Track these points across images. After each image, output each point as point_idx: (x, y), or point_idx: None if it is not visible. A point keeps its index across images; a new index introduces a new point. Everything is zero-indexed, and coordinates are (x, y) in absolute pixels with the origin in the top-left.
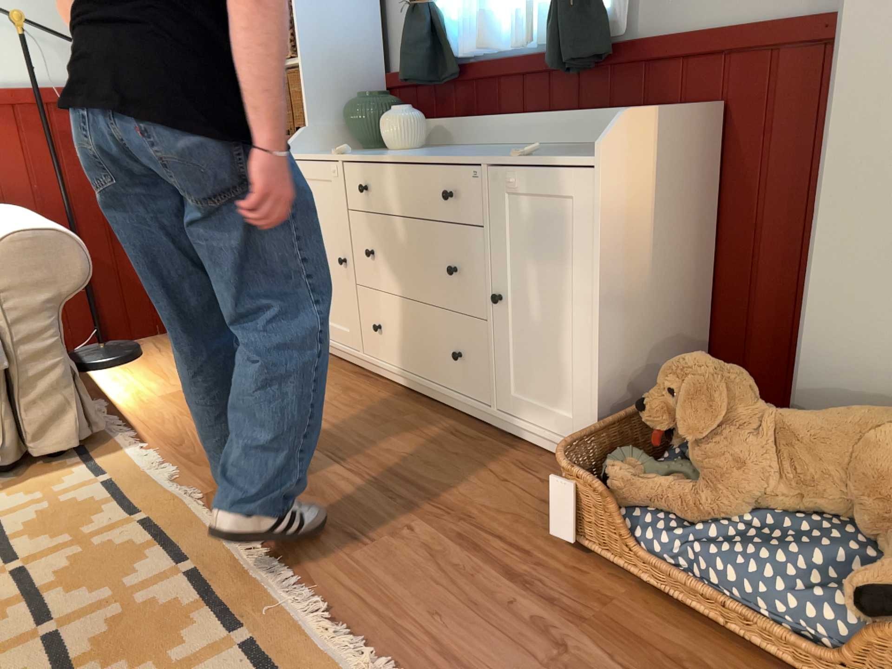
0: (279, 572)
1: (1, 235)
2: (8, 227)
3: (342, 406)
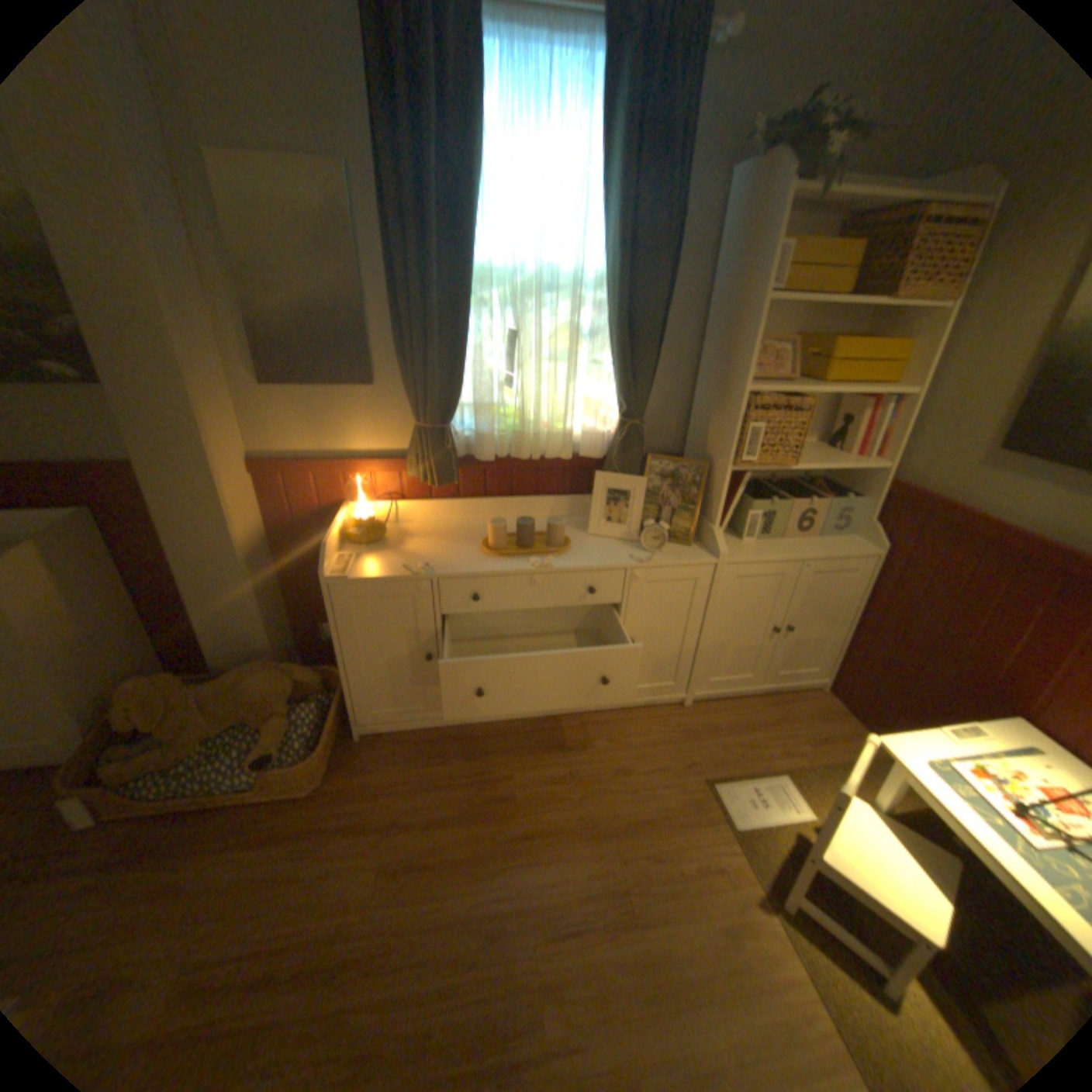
0: None
1: None
2: None
3: None
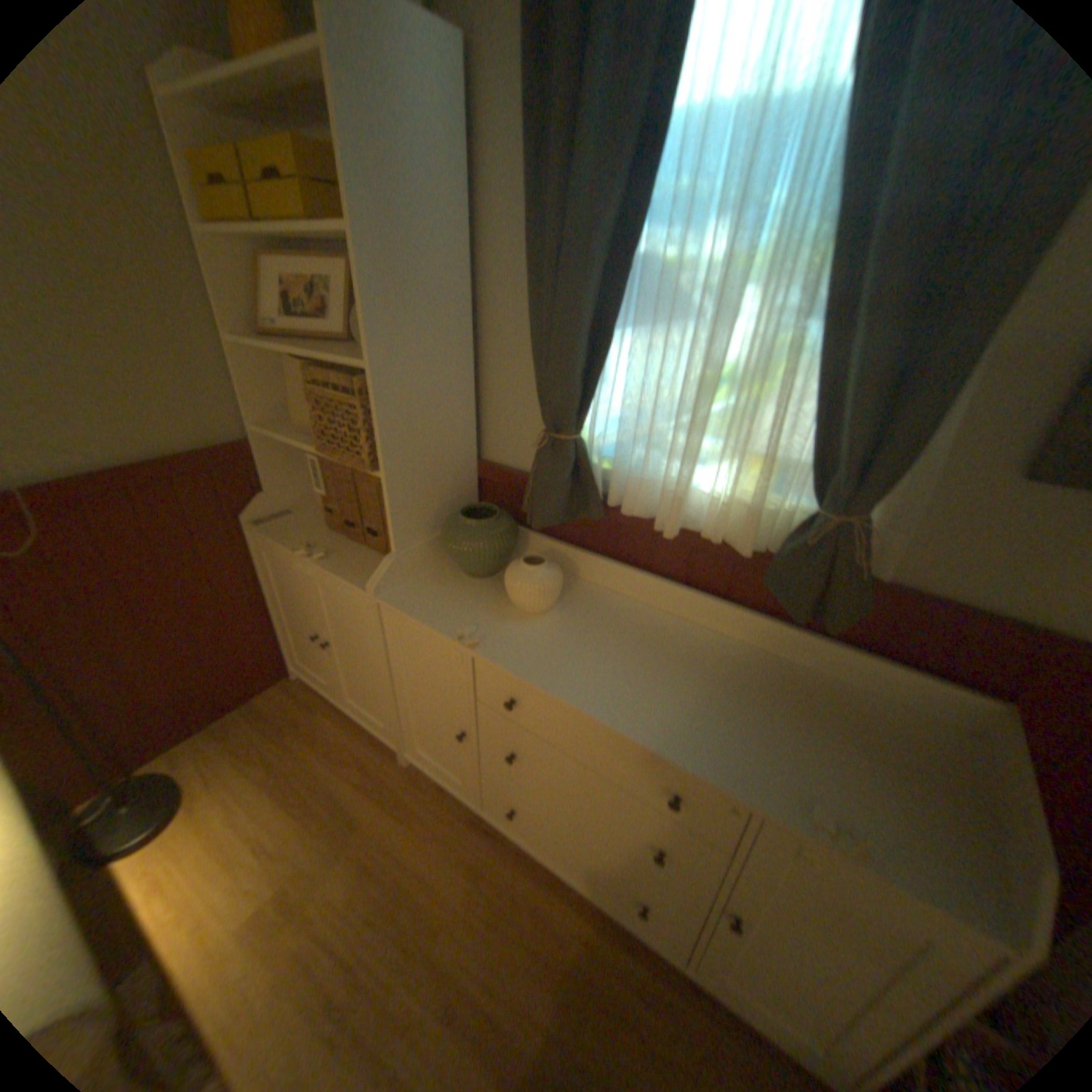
0: None
1: None
2: None
3: (485, 929)
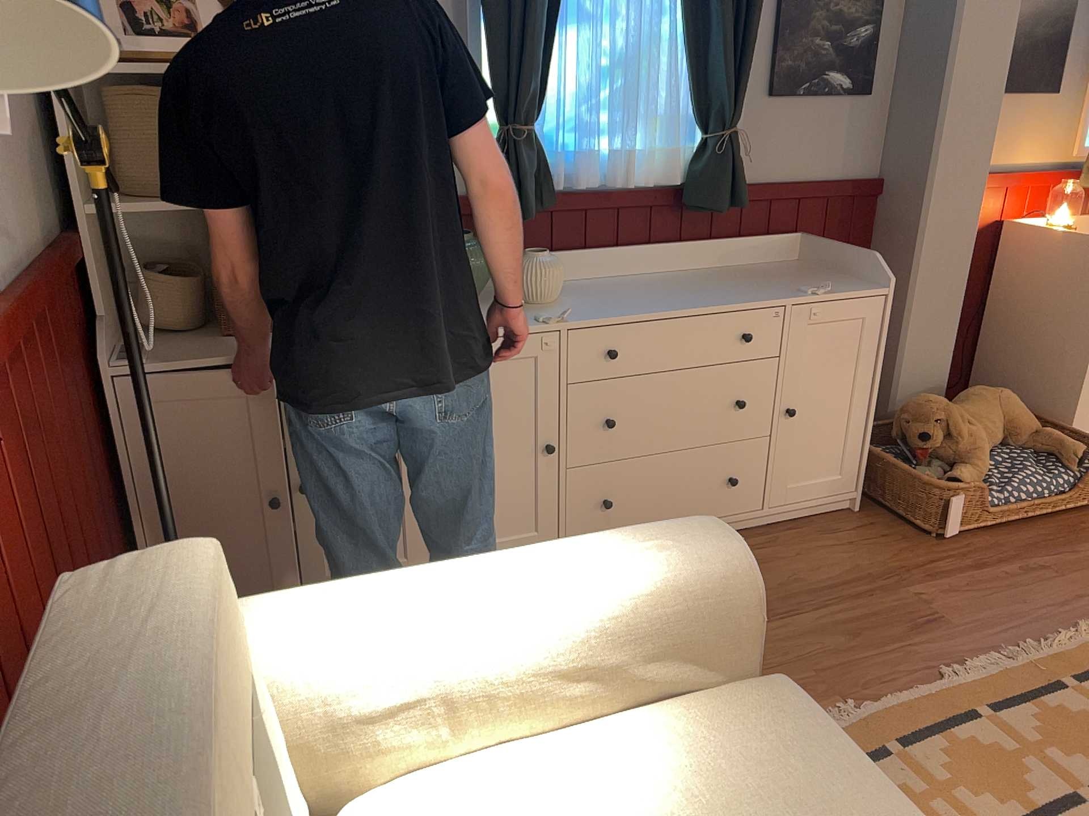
0: (983, 661)
1: (712, 562)
2: (644, 560)
3: None
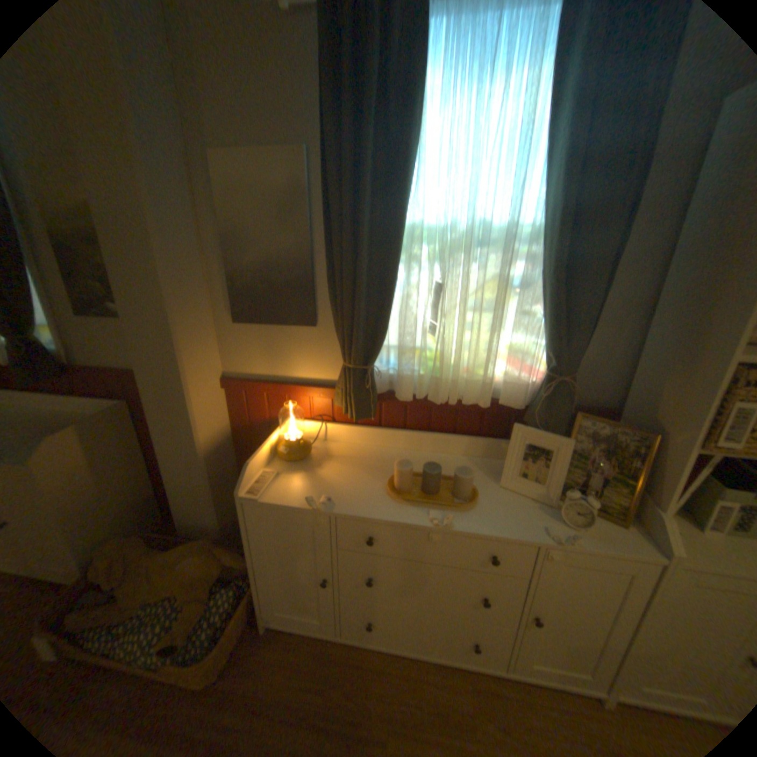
0: None
1: None
2: None
3: None
